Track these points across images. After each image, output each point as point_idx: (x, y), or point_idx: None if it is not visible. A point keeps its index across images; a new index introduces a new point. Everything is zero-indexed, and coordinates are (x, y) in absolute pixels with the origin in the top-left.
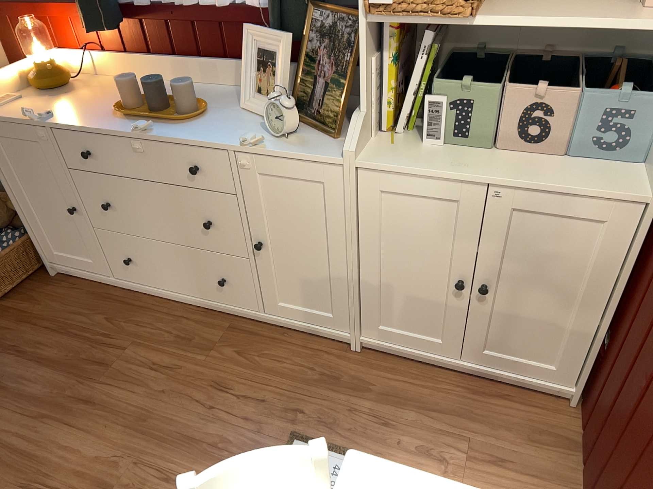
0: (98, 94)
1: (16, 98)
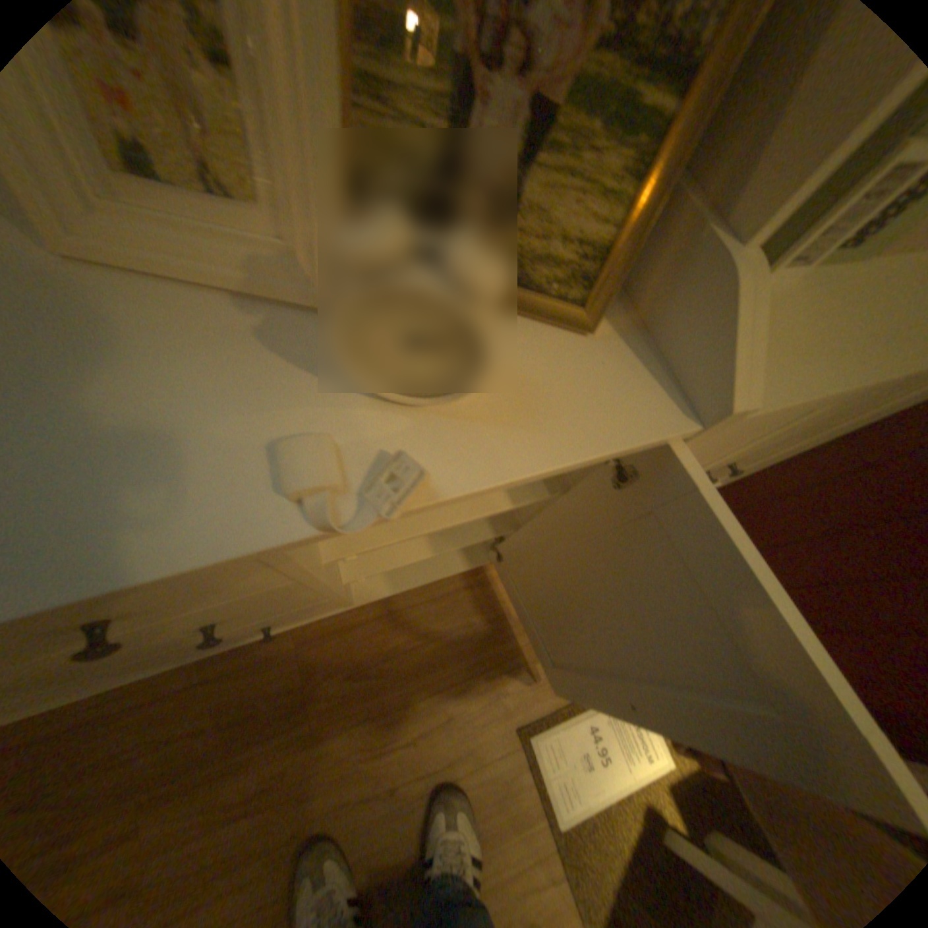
0: None
1: None
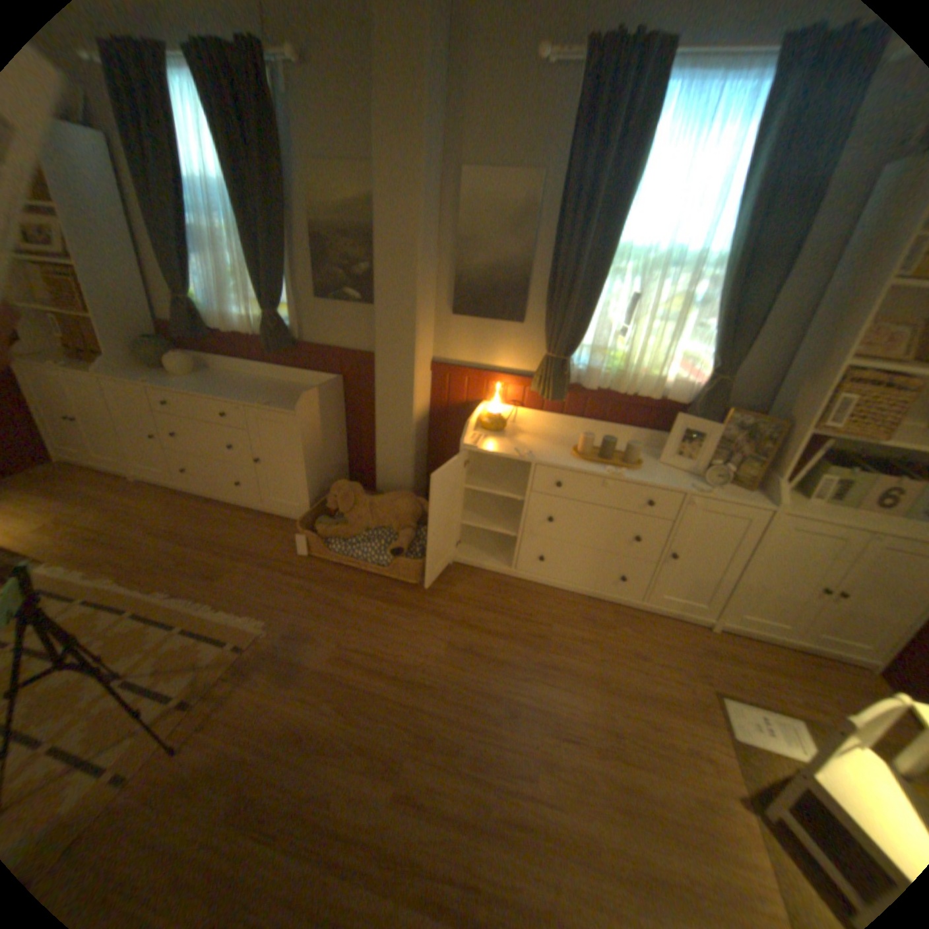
0: (536, 440)
1: (482, 437)
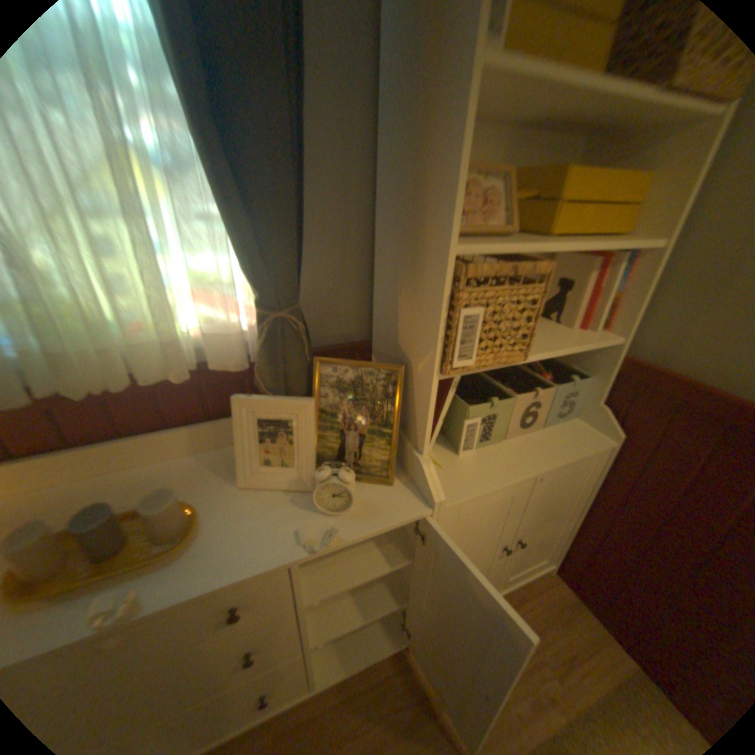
0: None
1: None
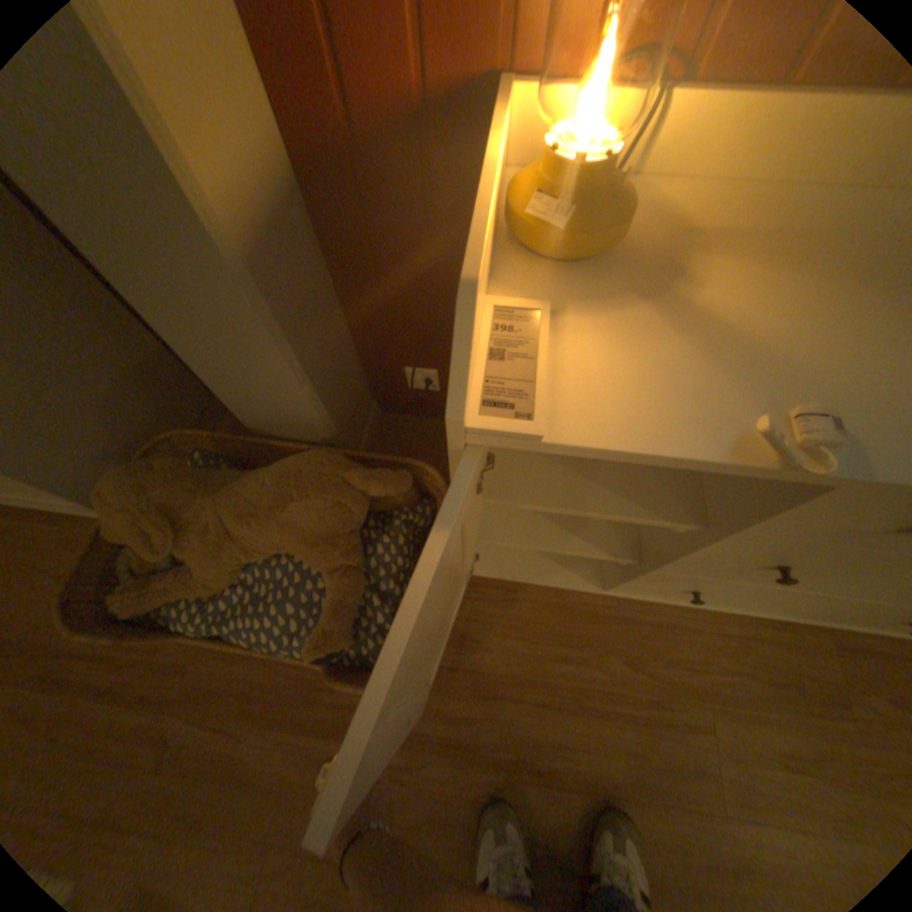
0: (786, 269)
1: (548, 318)
